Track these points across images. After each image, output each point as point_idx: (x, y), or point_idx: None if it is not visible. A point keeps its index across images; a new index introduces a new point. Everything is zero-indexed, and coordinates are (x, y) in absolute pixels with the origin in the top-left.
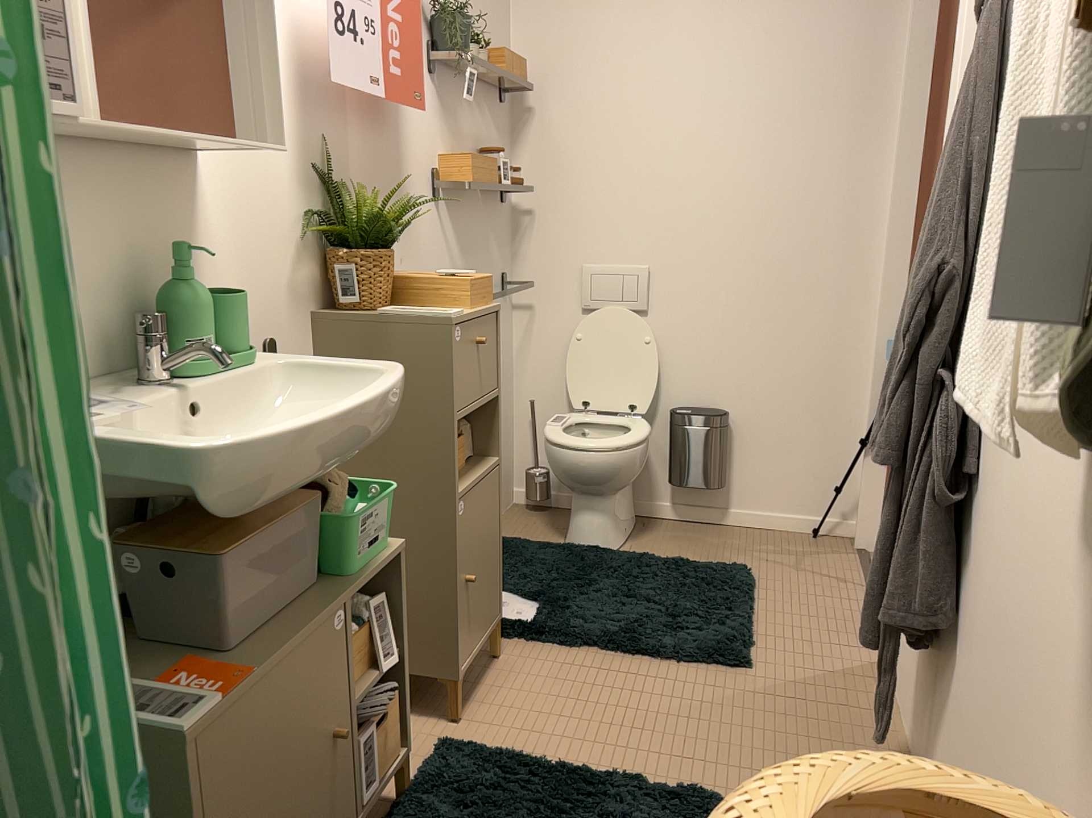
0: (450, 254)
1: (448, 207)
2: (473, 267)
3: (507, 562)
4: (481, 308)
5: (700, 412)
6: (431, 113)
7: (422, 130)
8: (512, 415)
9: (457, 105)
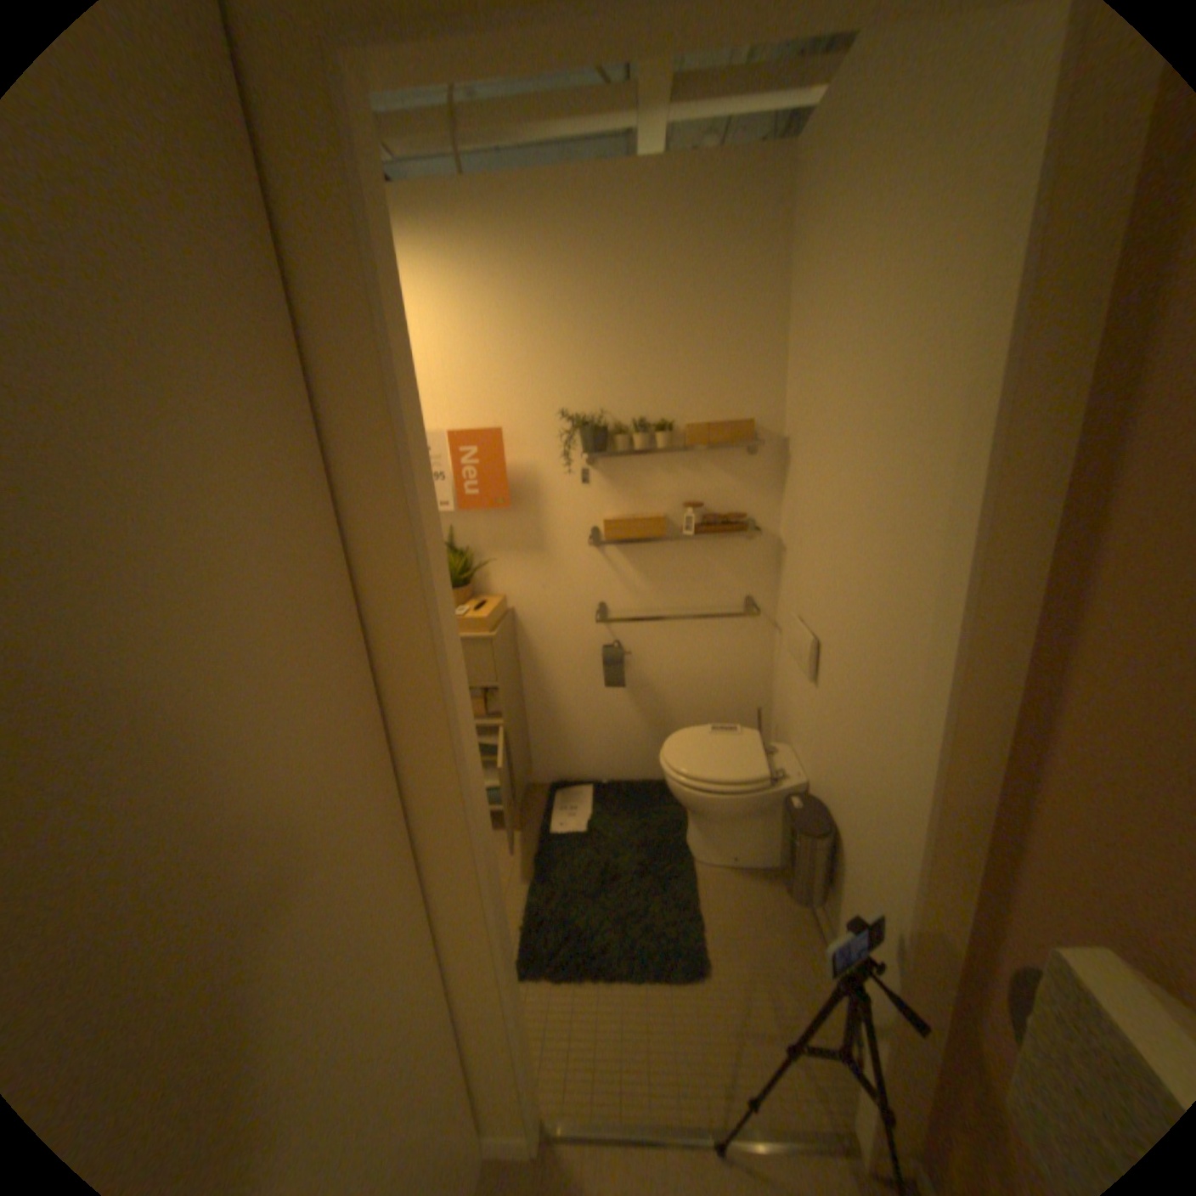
0: (616, 579)
1: (614, 545)
2: (666, 587)
3: (630, 801)
4: (464, 634)
5: (815, 814)
6: (582, 485)
7: (569, 498)
8: (761, 709)
9: (634, 468)
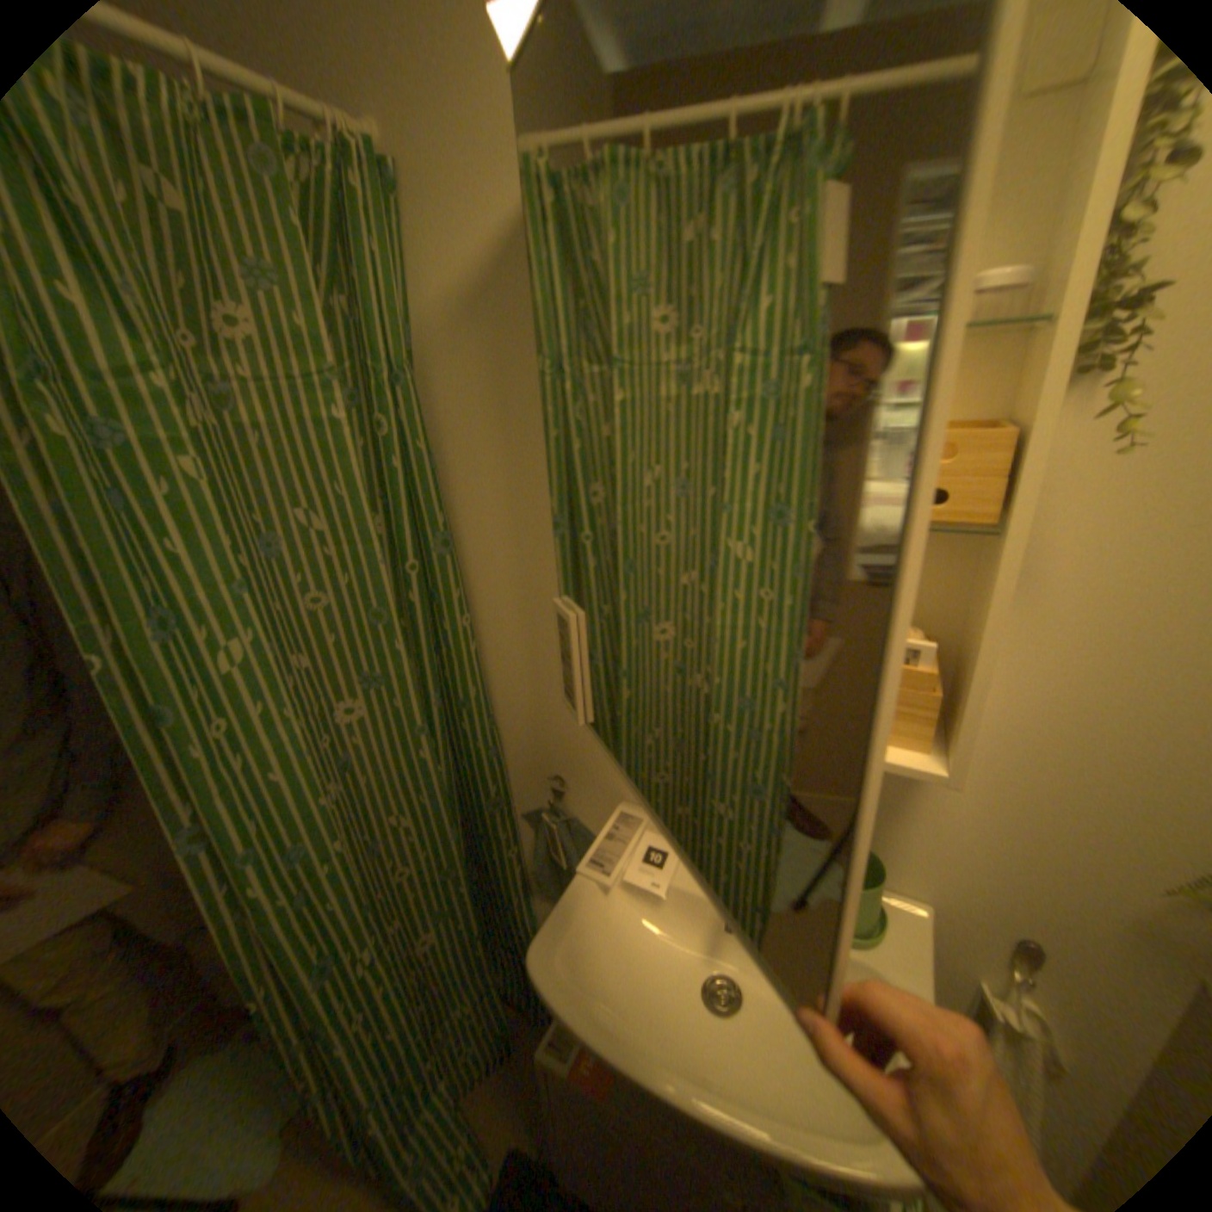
0: None
1: None
2: None
3: None
4: None
5: None
6: None
7: None
8: None
9: None
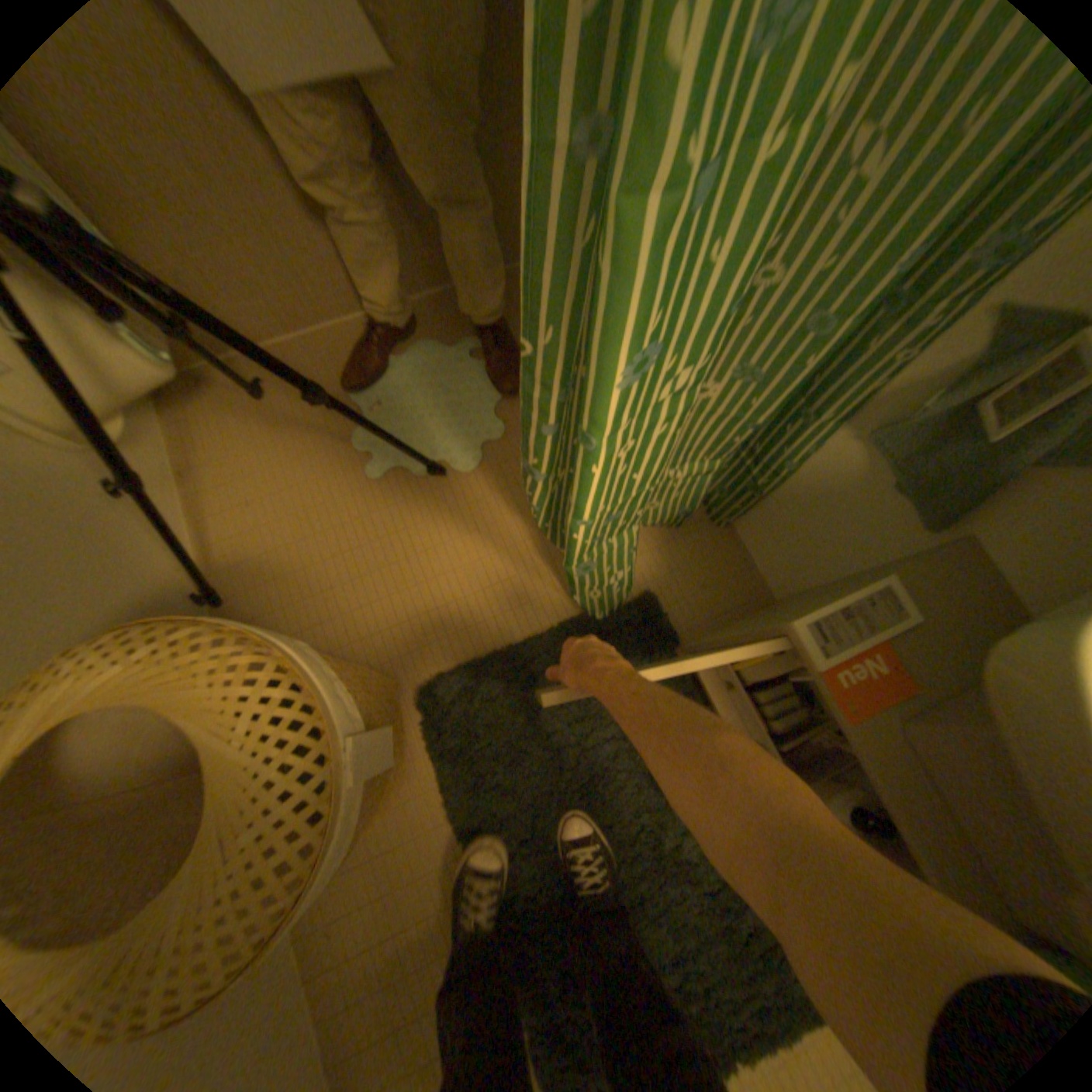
0: None
1: None
2: None
3: None
4: None
5: None
6: None
7: None
8: None
9: None
